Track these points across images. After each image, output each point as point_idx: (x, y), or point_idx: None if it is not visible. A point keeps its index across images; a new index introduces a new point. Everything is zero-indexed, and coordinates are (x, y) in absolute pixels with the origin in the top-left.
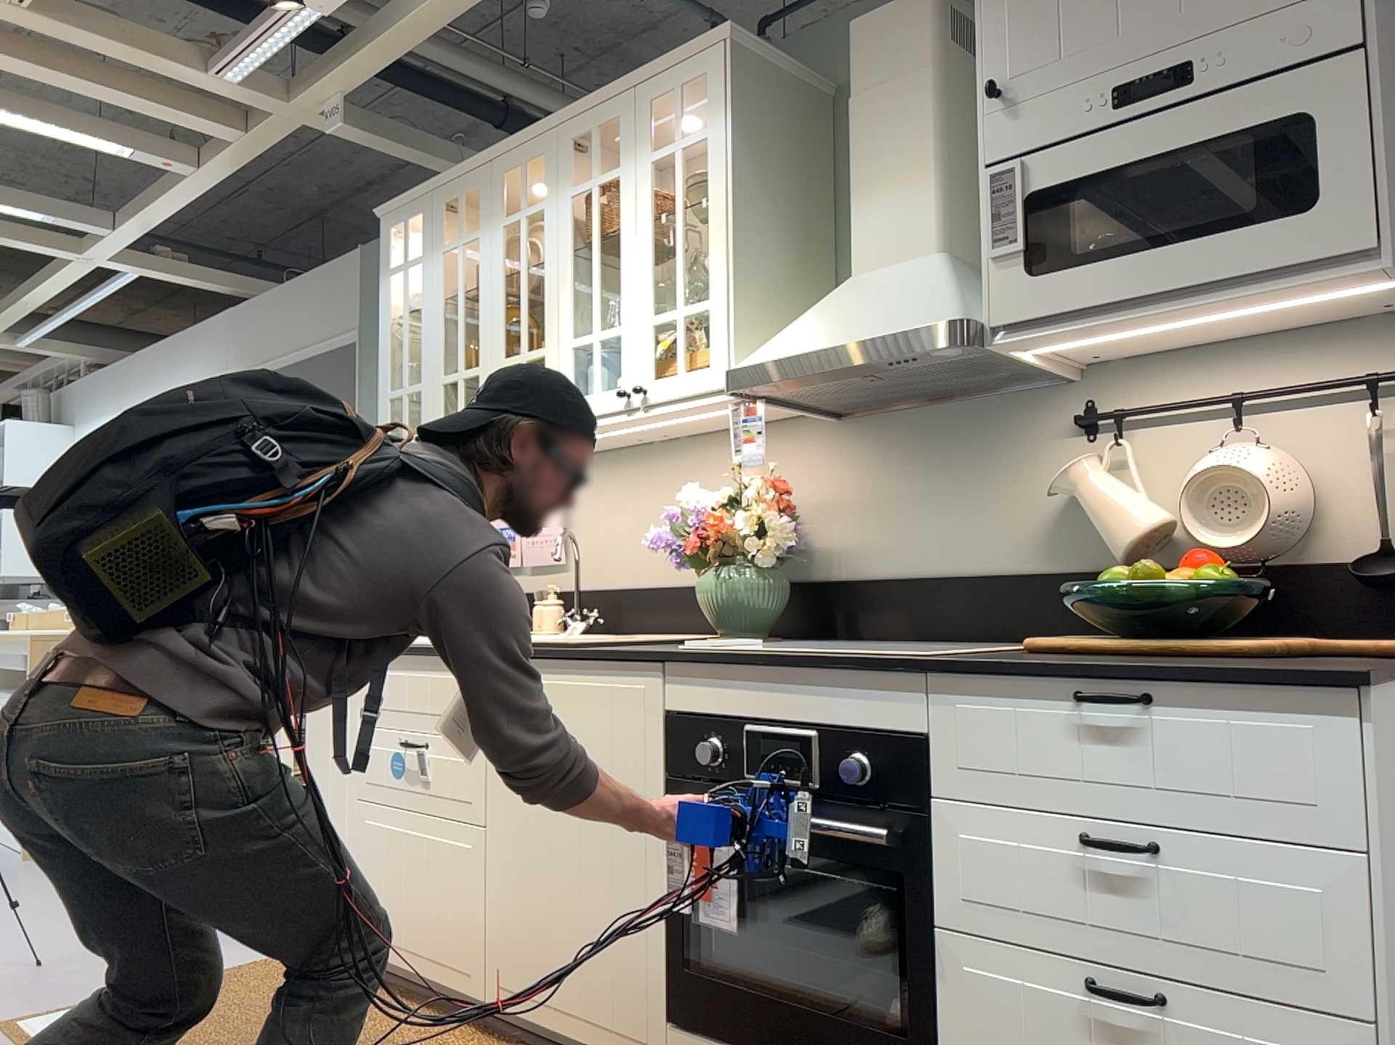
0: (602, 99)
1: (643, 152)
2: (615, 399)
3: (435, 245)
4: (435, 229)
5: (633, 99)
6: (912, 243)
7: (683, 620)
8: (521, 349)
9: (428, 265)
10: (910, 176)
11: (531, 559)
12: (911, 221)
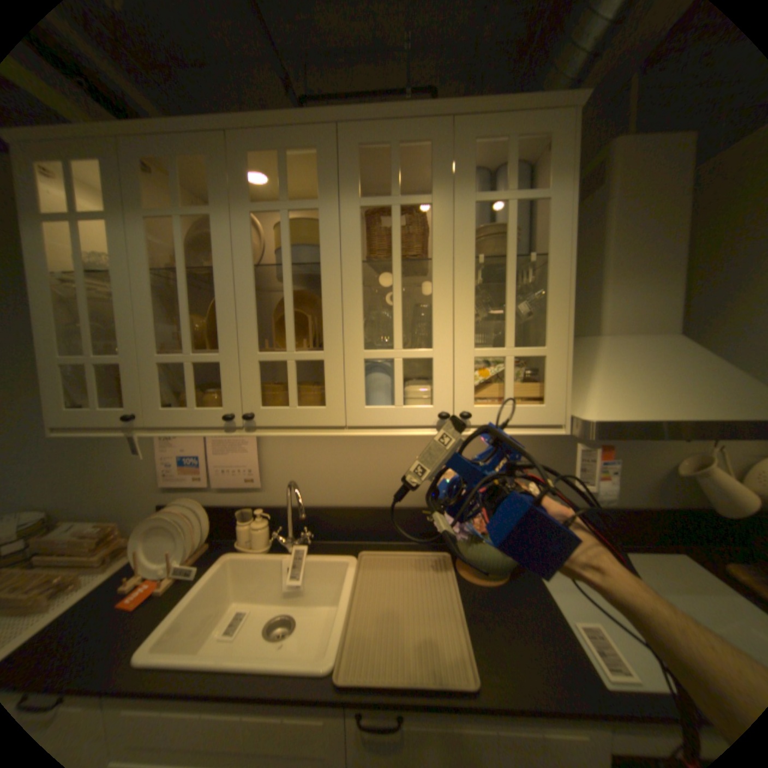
0: (409, 109)
1: (466, 185)
2: (426, 416)
3: (125, 203)
4: (123, 184)
5: (451, 123)
6: (664, 323)
7: (387, 531)
8: (288, 348)
9: (115, 223)
10: (667, 273)
11: (223, 484)
12: (665, 306)
